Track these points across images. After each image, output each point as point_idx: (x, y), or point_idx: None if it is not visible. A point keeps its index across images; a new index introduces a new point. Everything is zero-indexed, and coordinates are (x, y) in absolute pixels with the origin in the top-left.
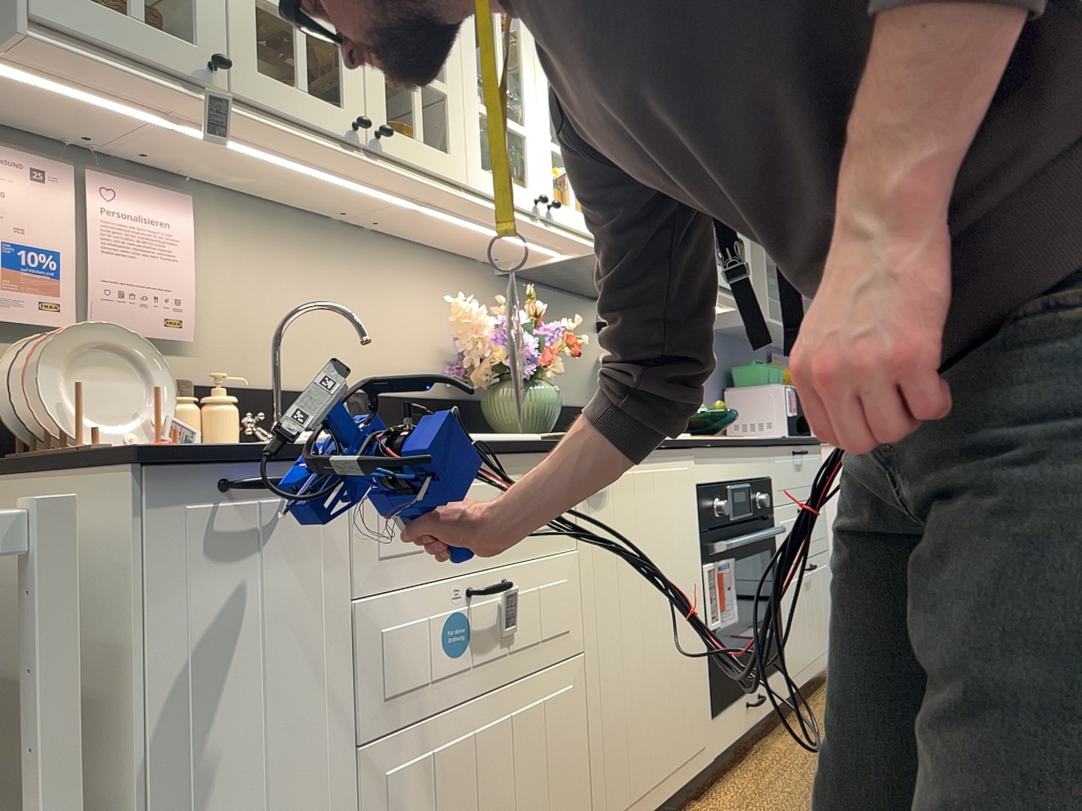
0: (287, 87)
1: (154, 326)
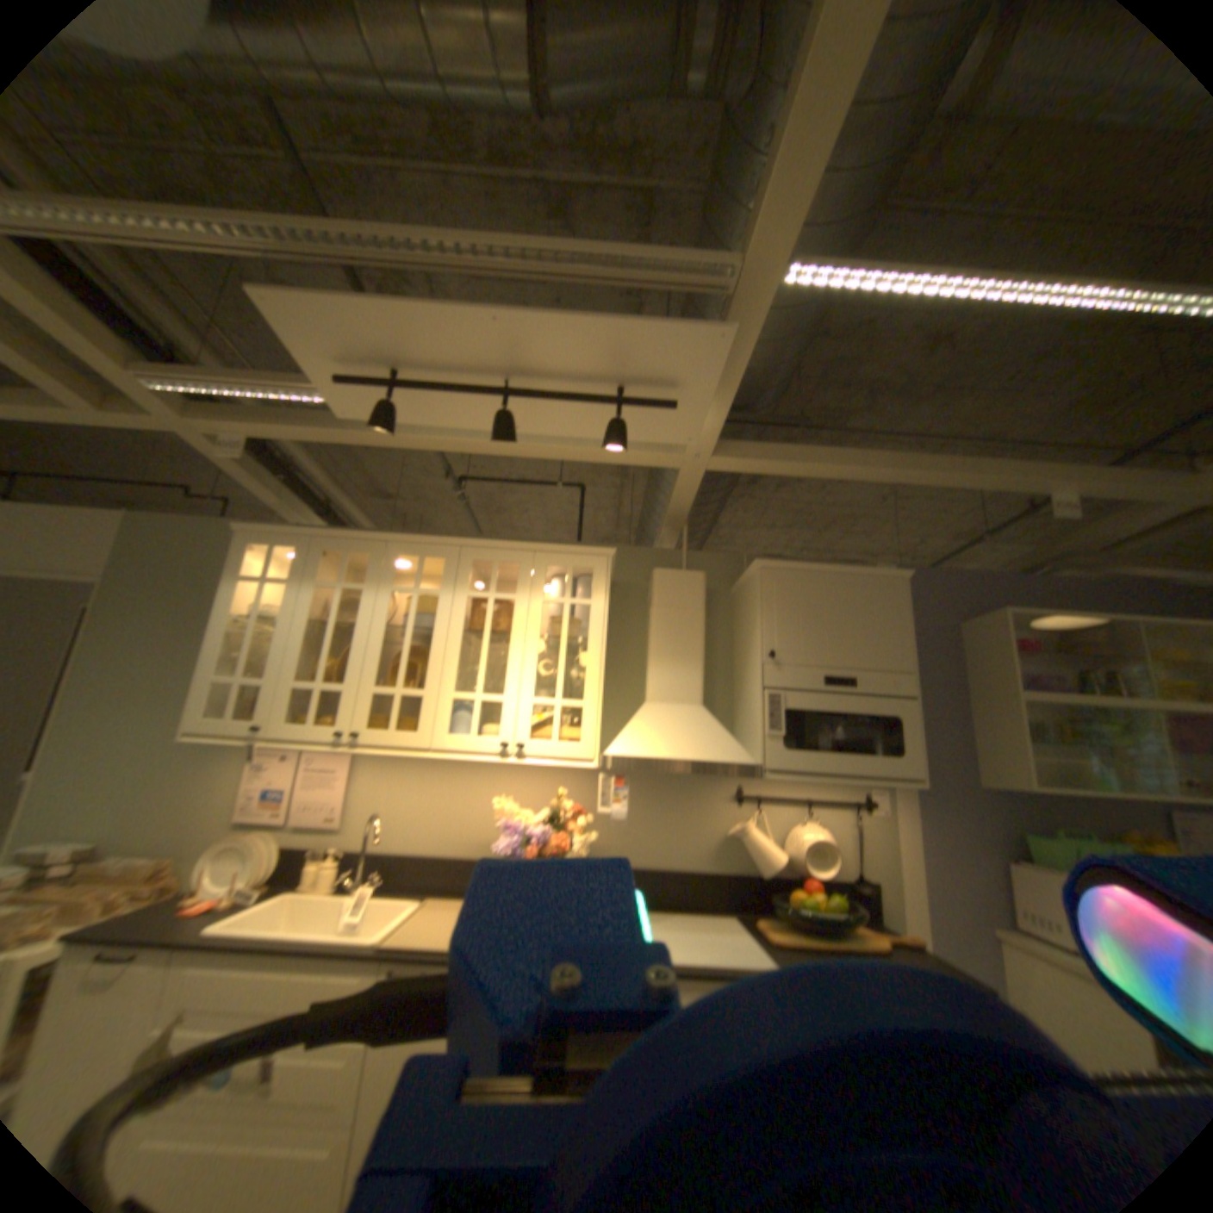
0: (303, 725)
1: (321, 821)
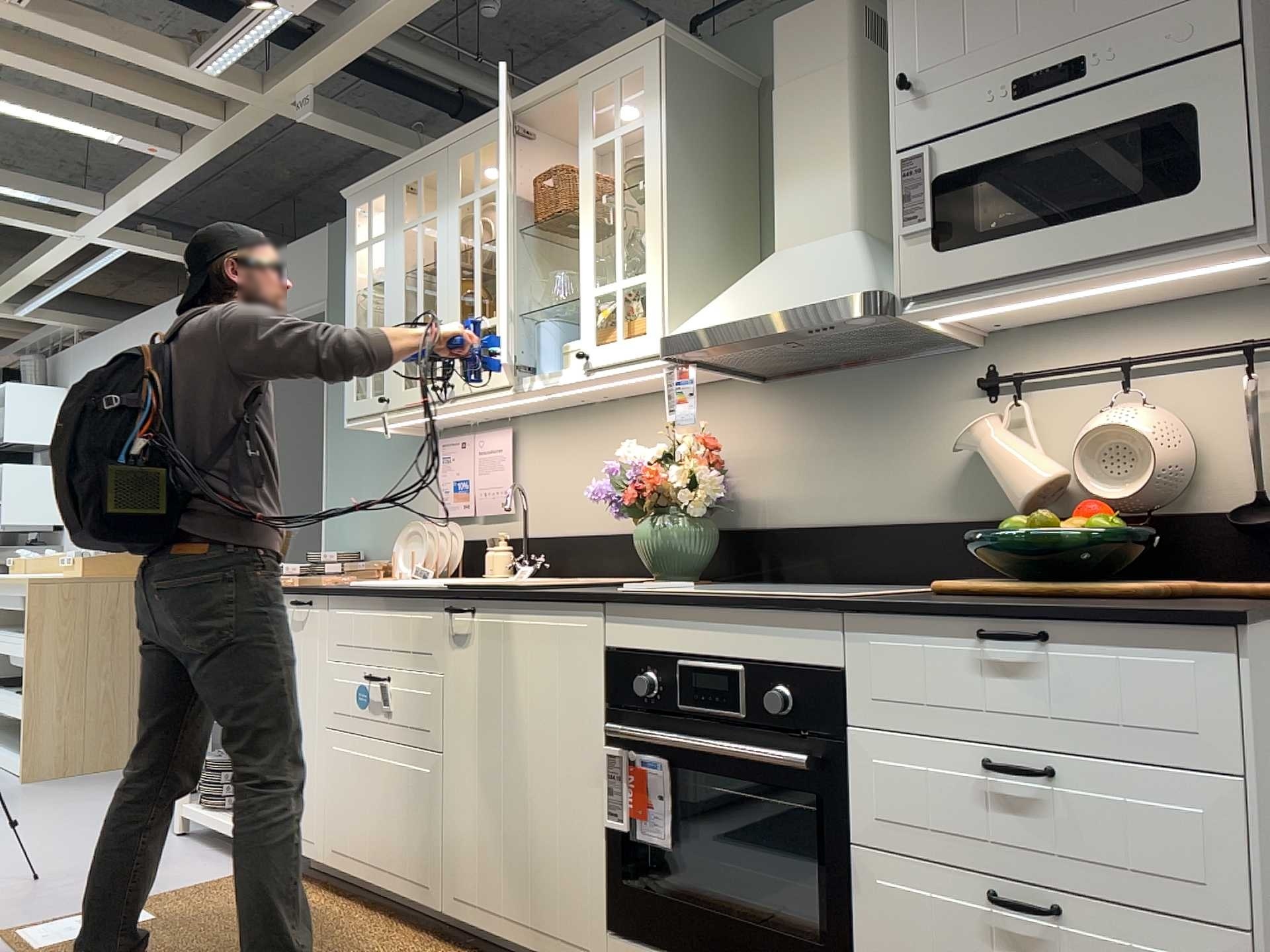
0: (413, 388)
1: (496, 508)
